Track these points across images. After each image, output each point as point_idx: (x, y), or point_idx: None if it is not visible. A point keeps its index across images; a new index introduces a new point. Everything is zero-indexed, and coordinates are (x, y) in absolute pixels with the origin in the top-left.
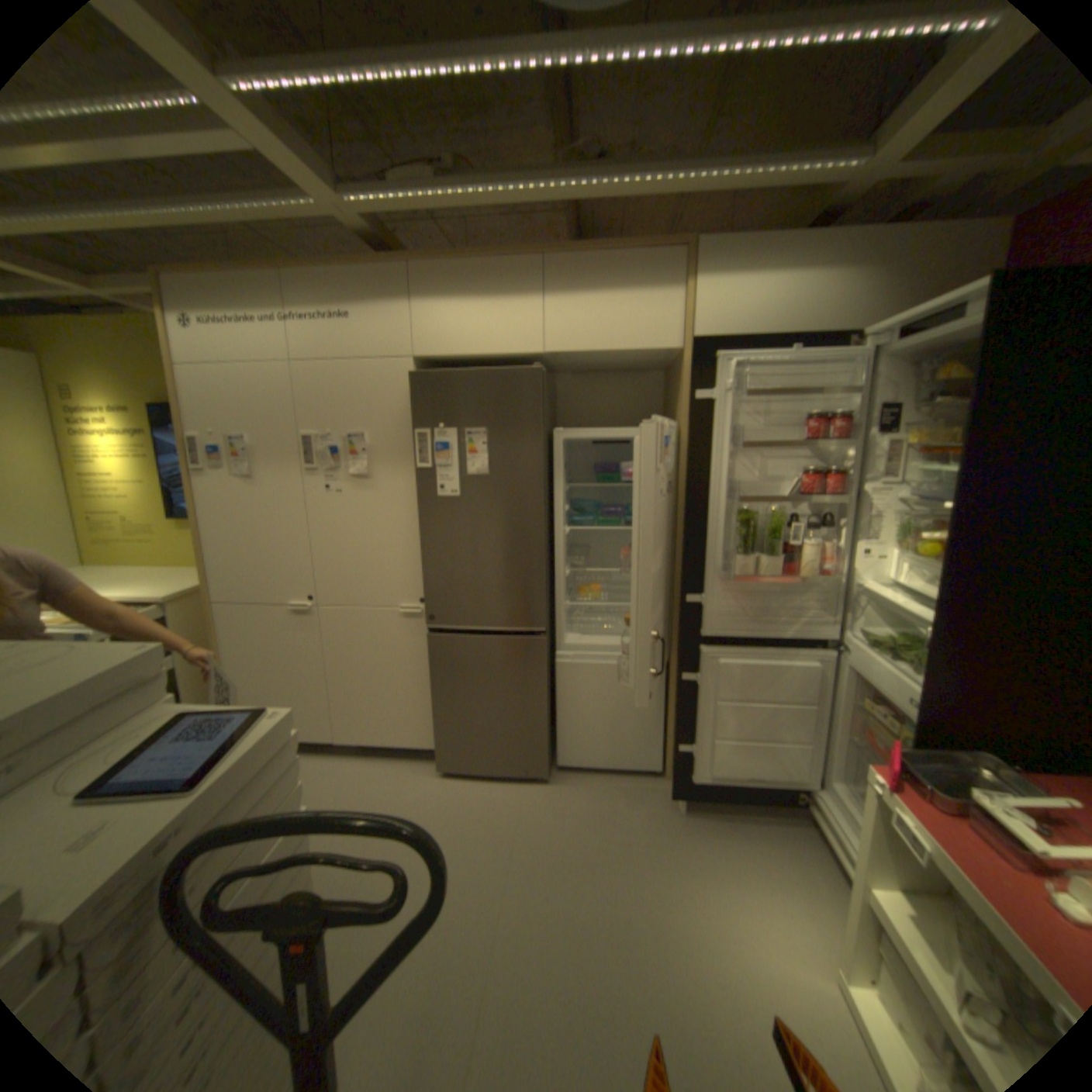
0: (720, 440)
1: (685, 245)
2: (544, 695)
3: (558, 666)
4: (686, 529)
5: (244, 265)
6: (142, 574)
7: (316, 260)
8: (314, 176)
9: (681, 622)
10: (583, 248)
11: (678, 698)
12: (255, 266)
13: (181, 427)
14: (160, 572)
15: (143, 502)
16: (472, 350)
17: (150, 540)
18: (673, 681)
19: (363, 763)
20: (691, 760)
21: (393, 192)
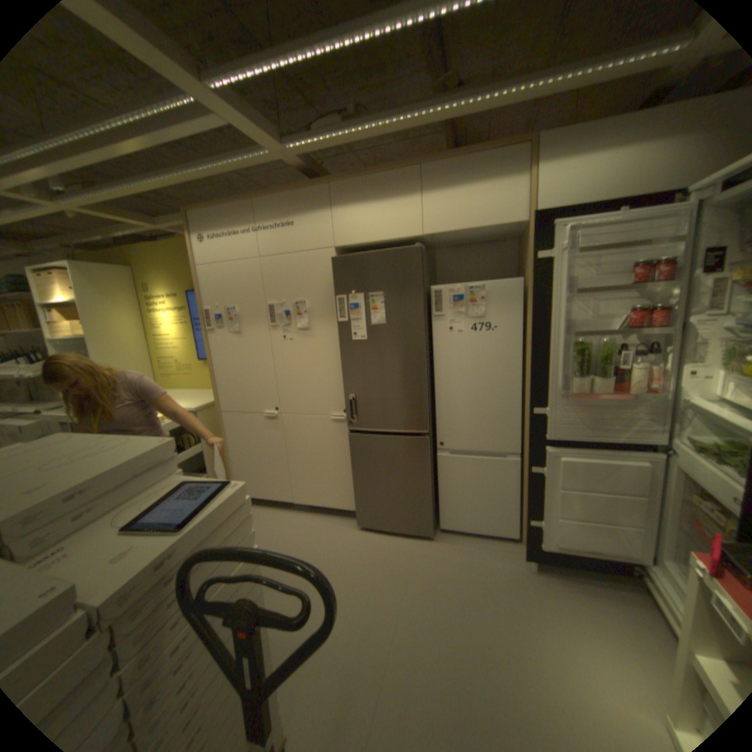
0: (558, 289)
1: (528, 142)
2: (428, 478)
3: (438, 458)
4: (532, 358)
5: (231, 199)
6: (186, 394)
7: (272, 191)
8: (266, 135)
9: (530, 429)
10: (449, 156)
11: (528, 485)
12: (237, 200)
13: (201, 304)
14: (195, 393)
15: (185, 351)
16: (372, 239)
17: (190, 373)
18: (526, 472)
19: (311, 517)
20: (540, 533)
21: (315, 138)
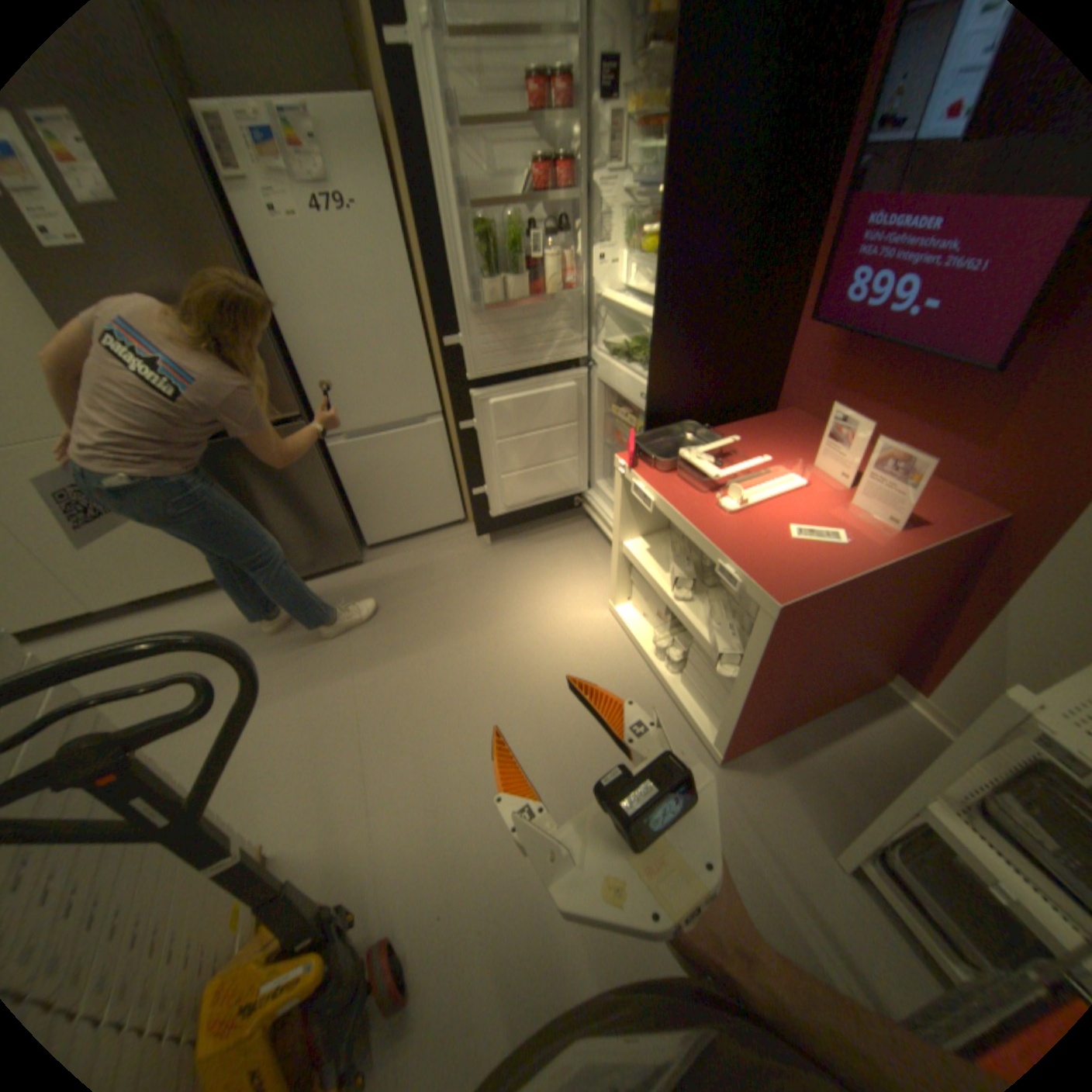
0: (433, 118)
1: None
2: (326, 484)
3: (332, 452)
4: (423, 256)
5: None
6: None
7: None
8: None
9: (445, 370)
10: None
11: (460, 448)
12: None
13: None
14: None
15: None
16: None
17: None
18: (454, 434)
19: (144, 617)
20: (485, 500)
21: None
